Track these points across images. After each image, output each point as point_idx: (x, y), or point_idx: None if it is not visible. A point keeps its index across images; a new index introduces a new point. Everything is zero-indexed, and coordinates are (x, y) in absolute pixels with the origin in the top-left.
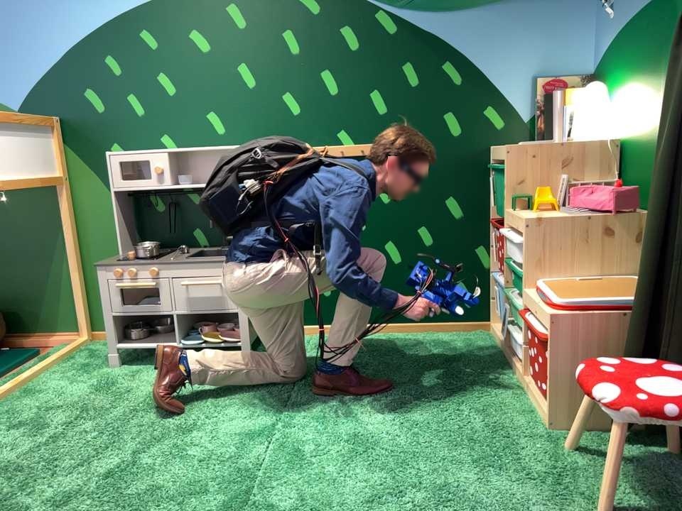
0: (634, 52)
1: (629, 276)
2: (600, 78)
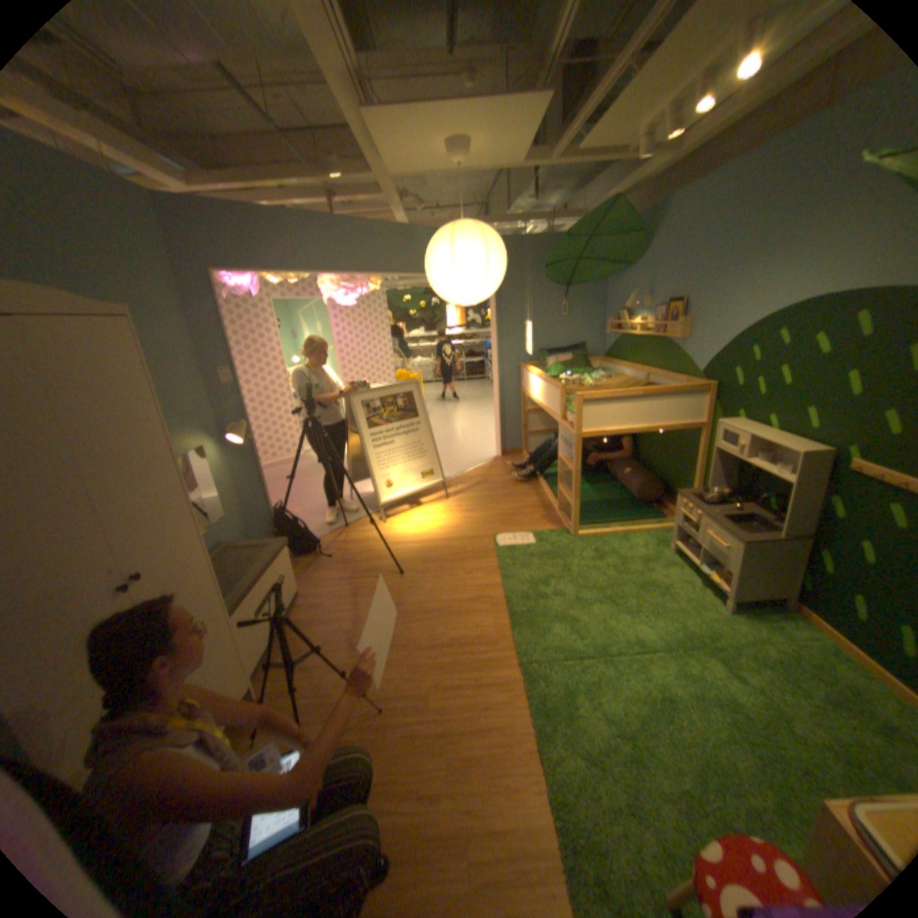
0: None
1: None
2: None
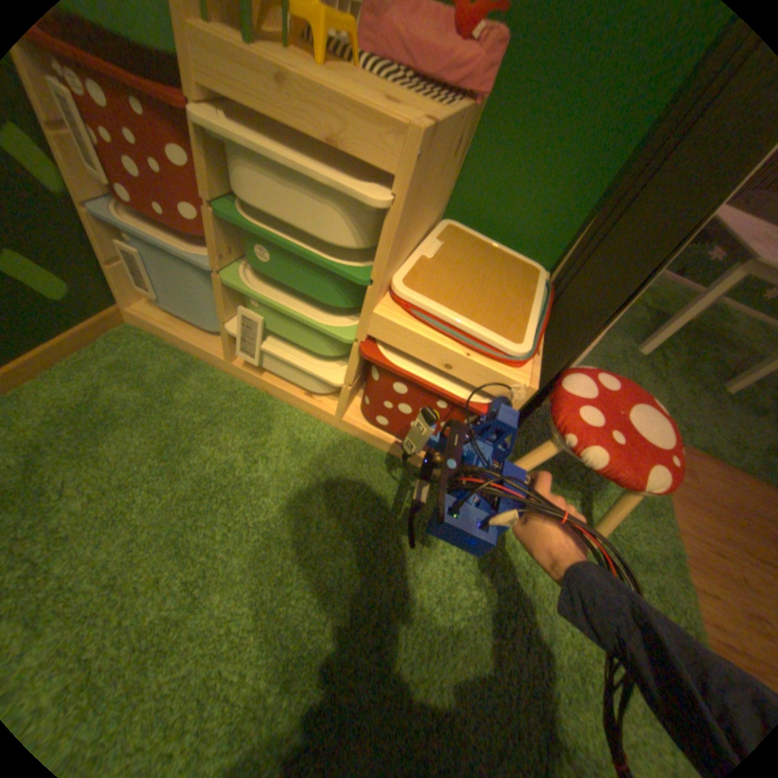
0: None
1: (440, 221)
2: None
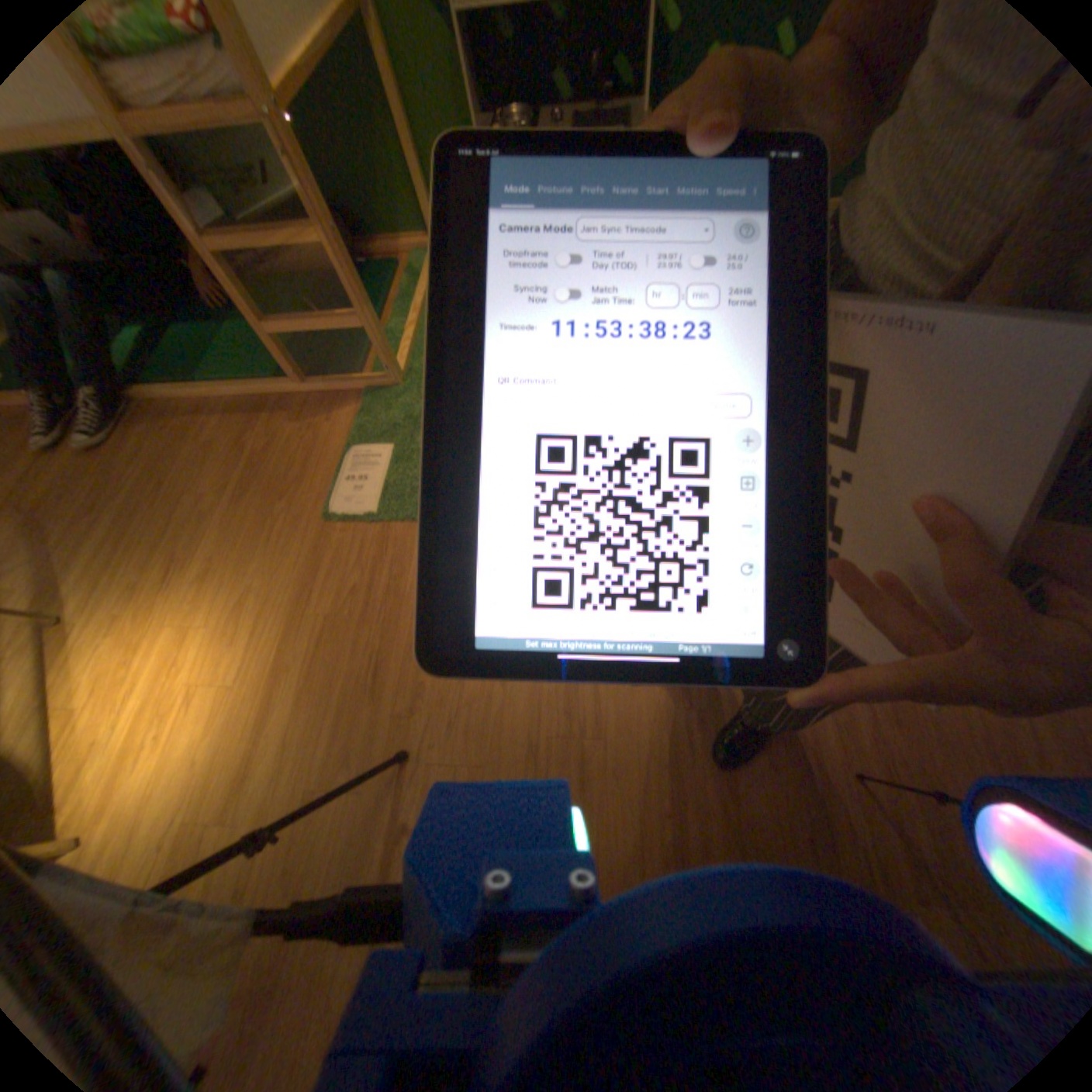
0: None
1: None
2: None
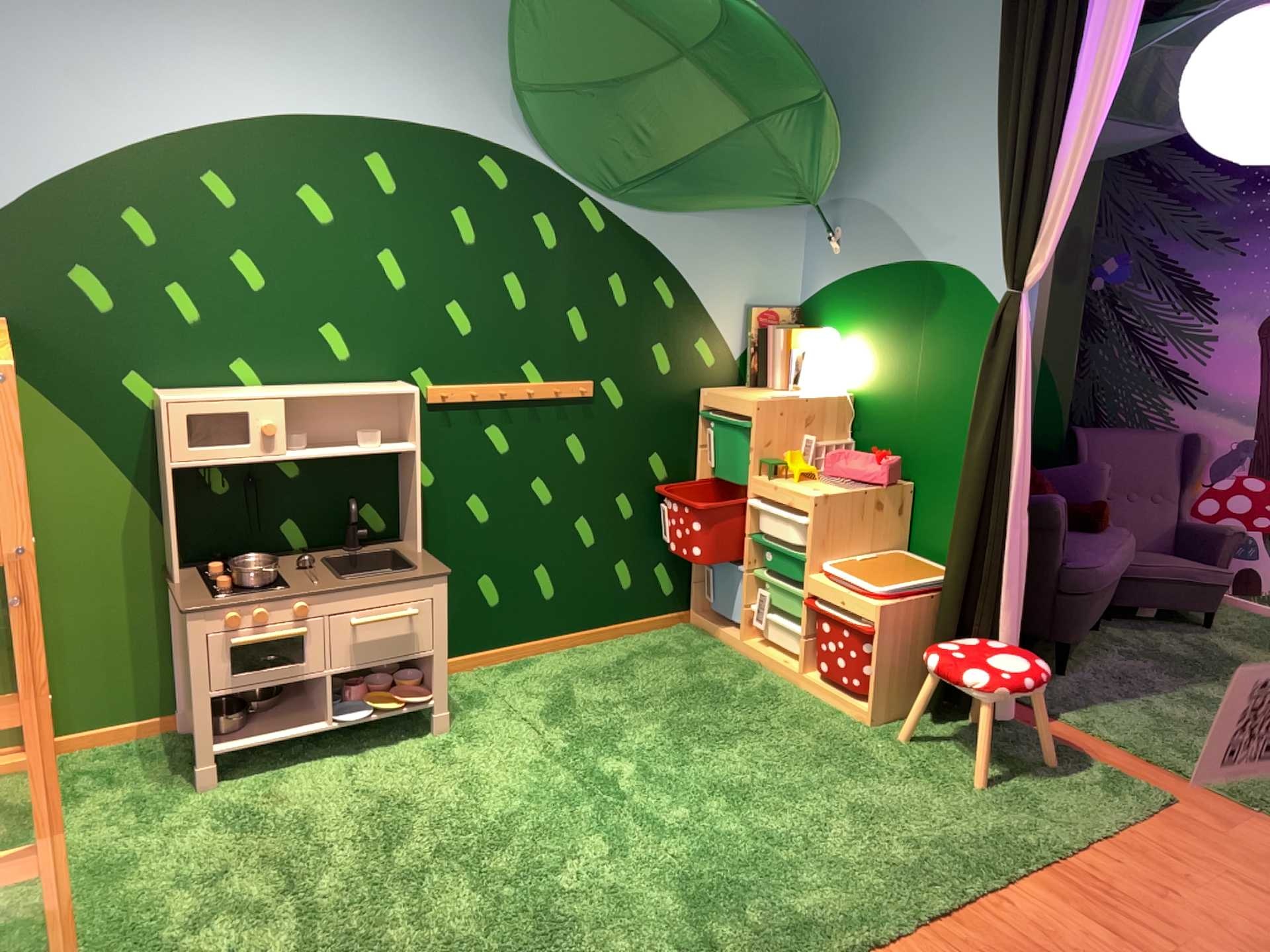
0: (880, 314)
1: (889, 549)
2: (822, 322)
